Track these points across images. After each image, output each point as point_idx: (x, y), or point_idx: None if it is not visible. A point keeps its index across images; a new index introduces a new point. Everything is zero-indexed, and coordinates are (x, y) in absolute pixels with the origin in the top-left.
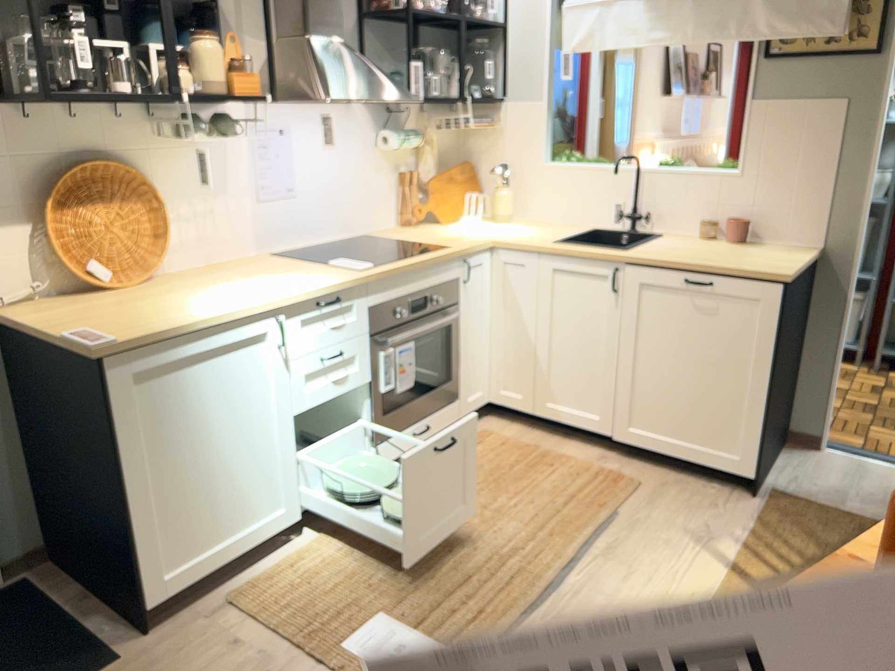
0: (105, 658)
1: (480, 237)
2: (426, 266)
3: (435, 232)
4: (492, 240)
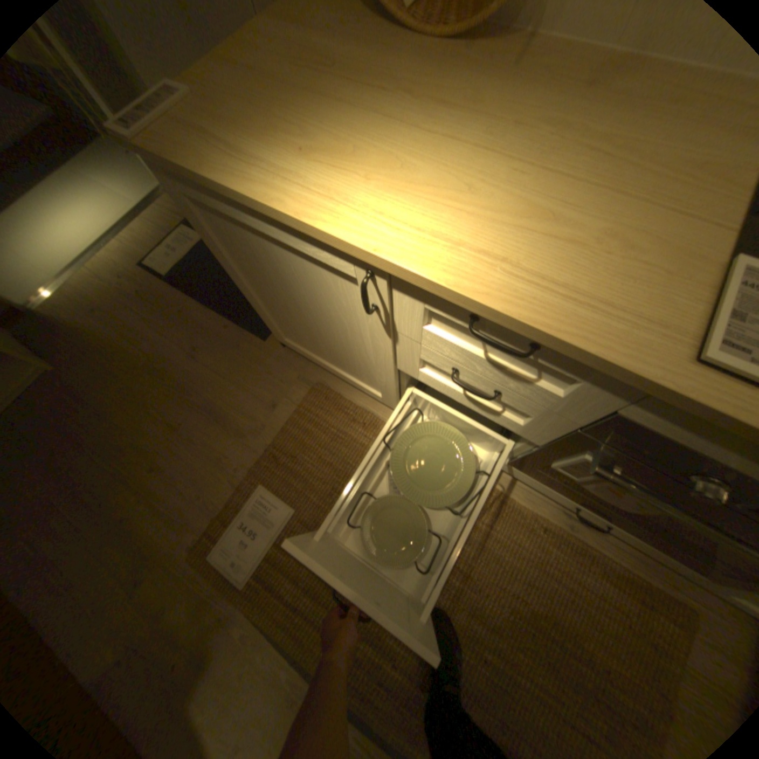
0: (264, 332)
1: None
2: None
3: None
4: None
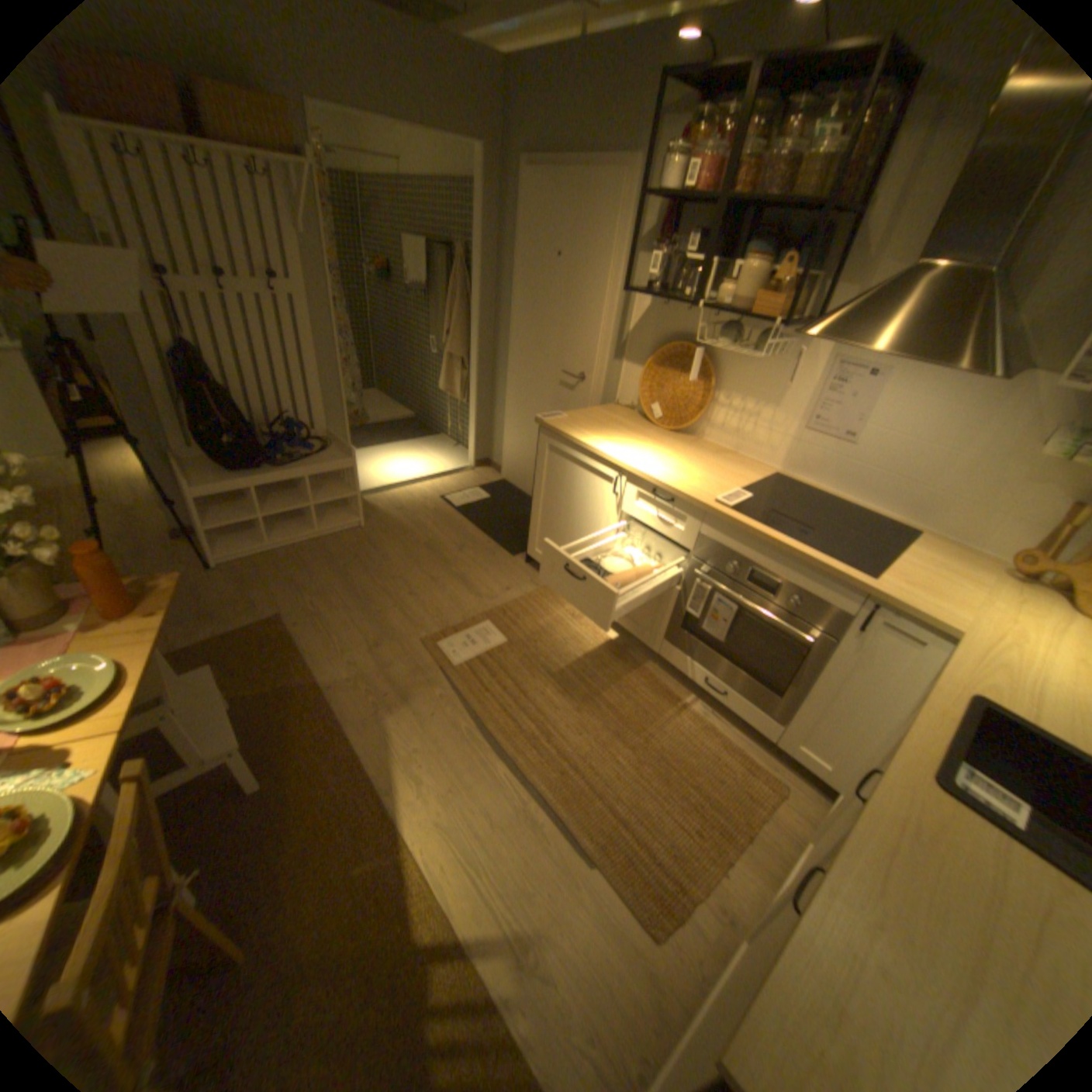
0: (515, 552)
1: (978, 625)
2: (791, 555)
3: (996, 592)
4: (959, 632)
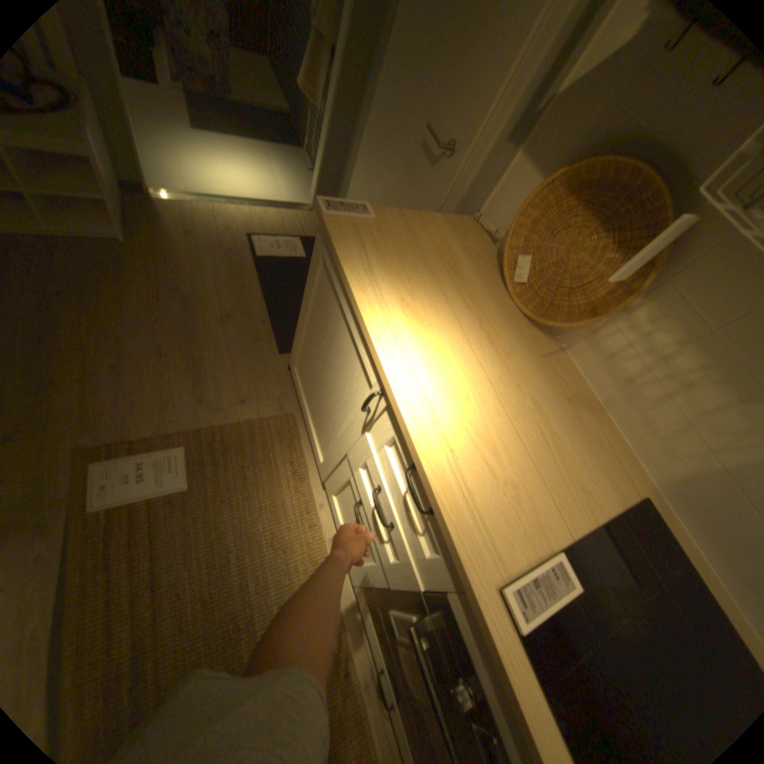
0: (285, 349)
1: None
2: None
3: None
4: None
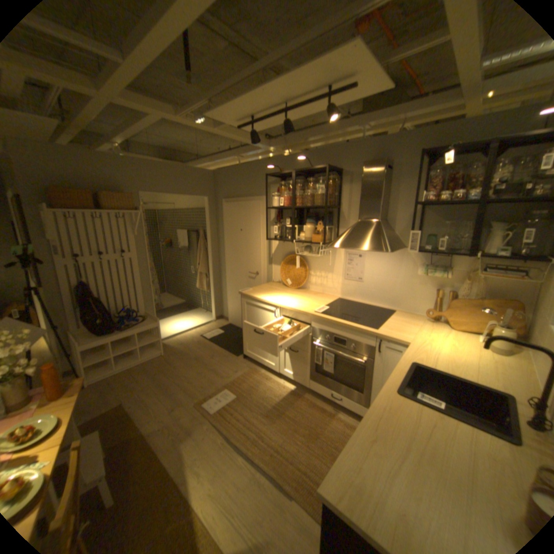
0: (238, 355)
1: (415, 339)
2: (345, 327)
3: (423, 327)
4: (408, 343)
